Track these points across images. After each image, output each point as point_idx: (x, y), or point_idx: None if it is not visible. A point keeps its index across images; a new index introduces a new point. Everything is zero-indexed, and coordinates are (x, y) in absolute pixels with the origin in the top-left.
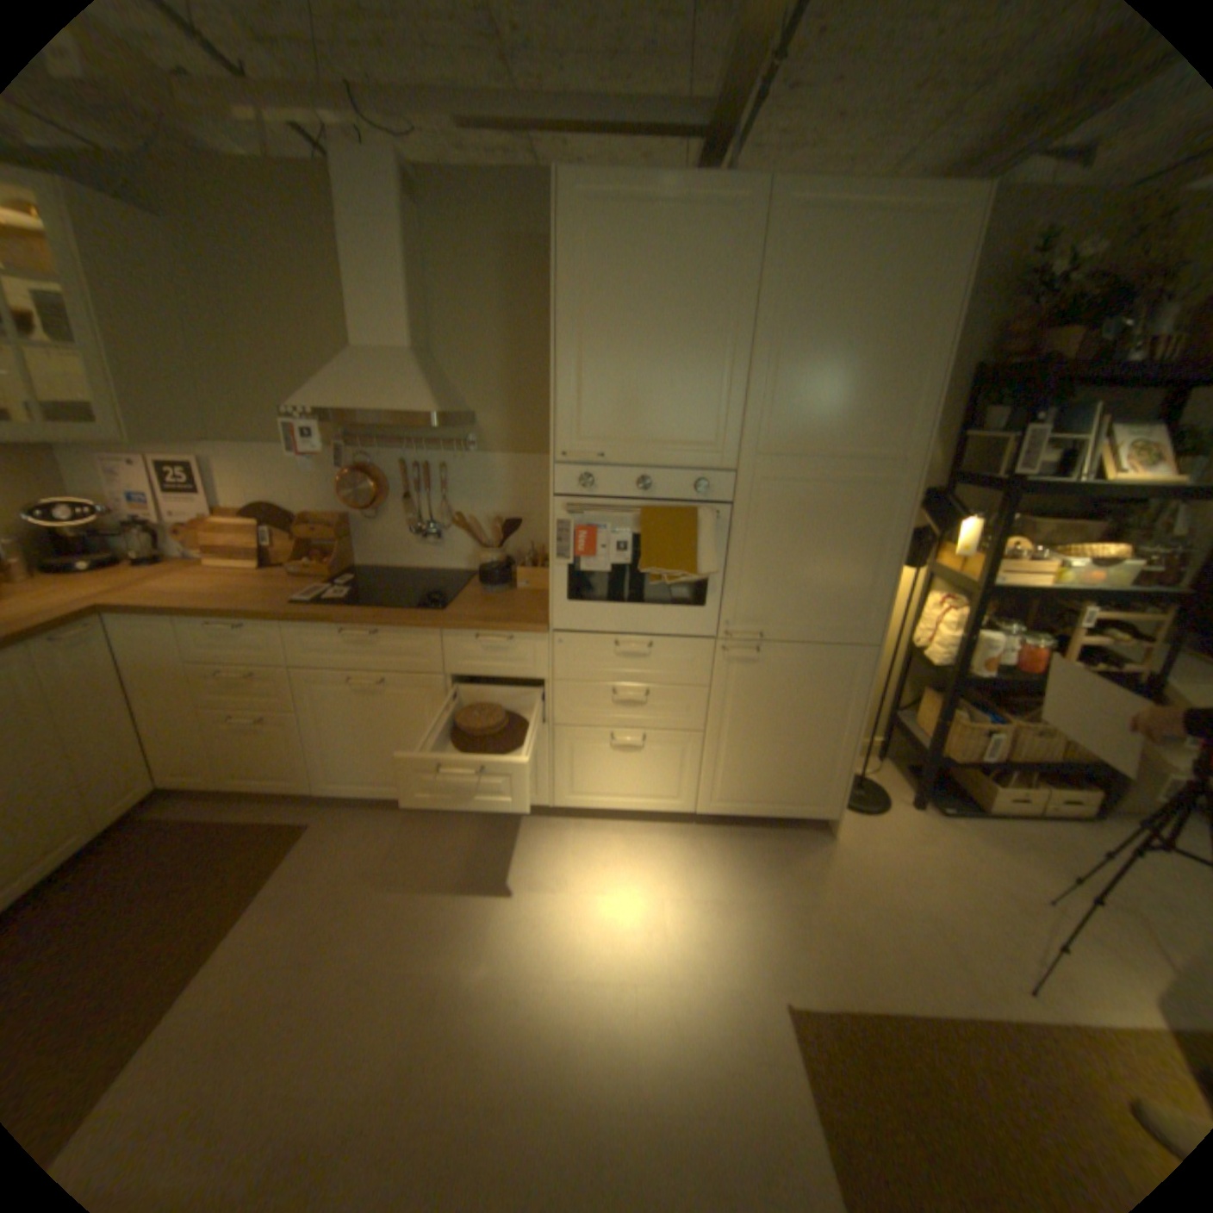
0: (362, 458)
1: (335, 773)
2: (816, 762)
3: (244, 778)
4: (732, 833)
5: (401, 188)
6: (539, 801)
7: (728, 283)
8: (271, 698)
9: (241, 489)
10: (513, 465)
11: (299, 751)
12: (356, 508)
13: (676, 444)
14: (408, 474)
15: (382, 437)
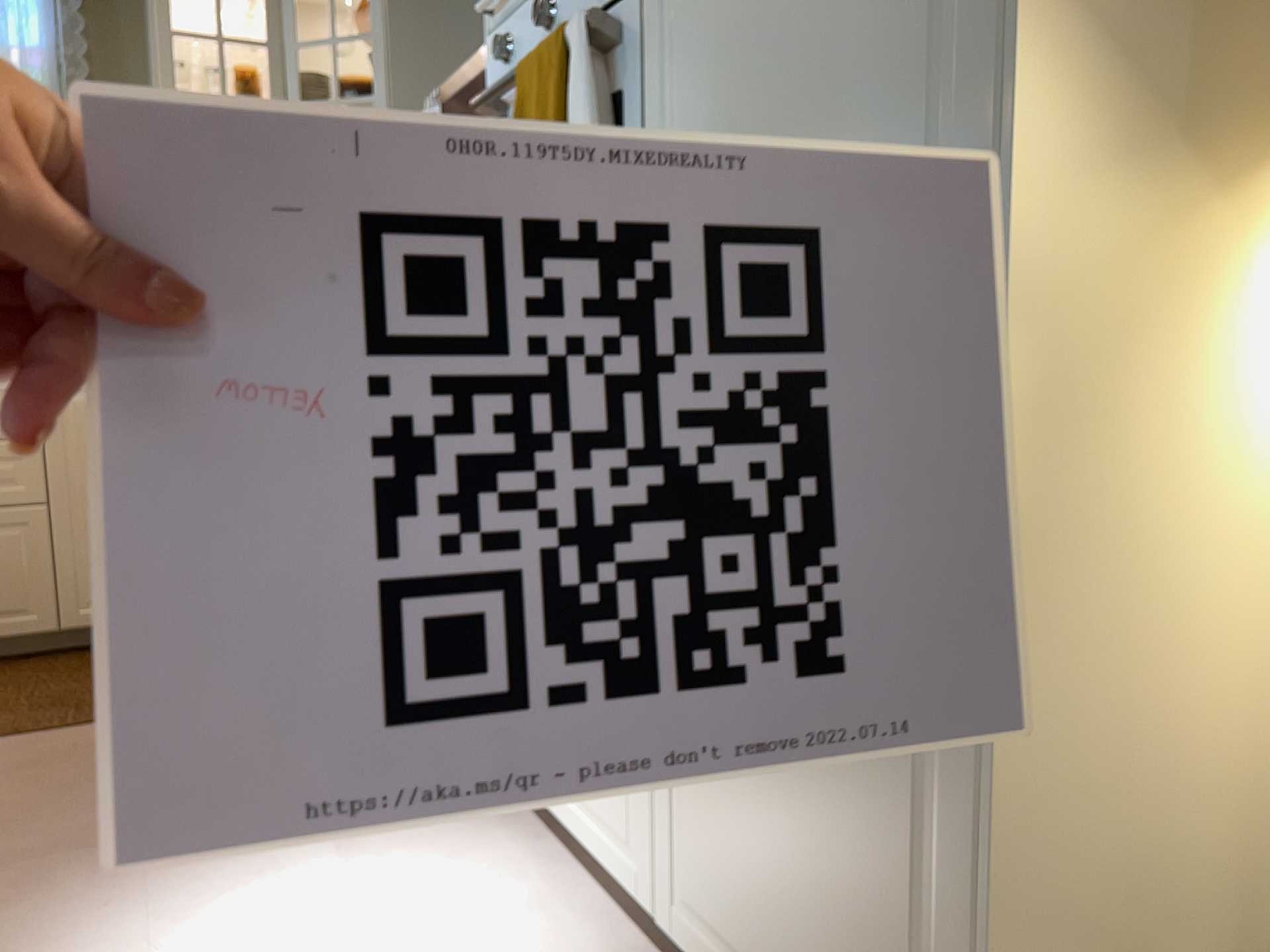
0: None
1: None
2: (889, 909)
3: None
4: None
5: None
6: None
7: None
8: None
9: None
10: None
11: None
12: None
13: None
14: None
15: None
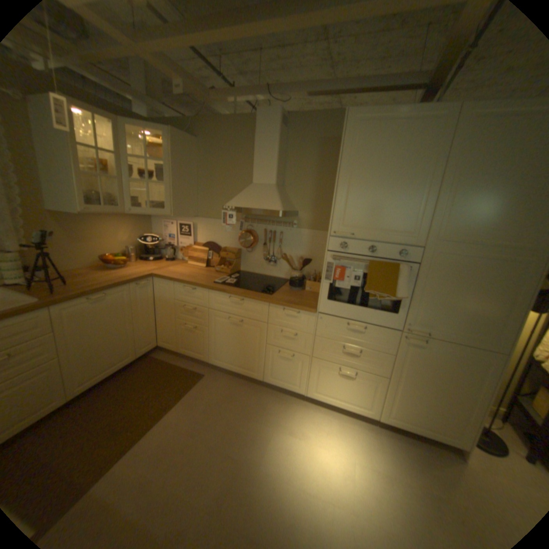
0: (250, 227)
1: (218, 356)
2: (458, 413)
3: (186, 349)
4: (400, 438)
5: (282, 121)
6: (300, 391)
7: (430, 154)
8: (200, 319)
9: (205, 236)
10: (311, 235)
11: (206, 343)
12: (244, 247)
13: (392, 231)
14: (266, 235)
15: (259, 219)
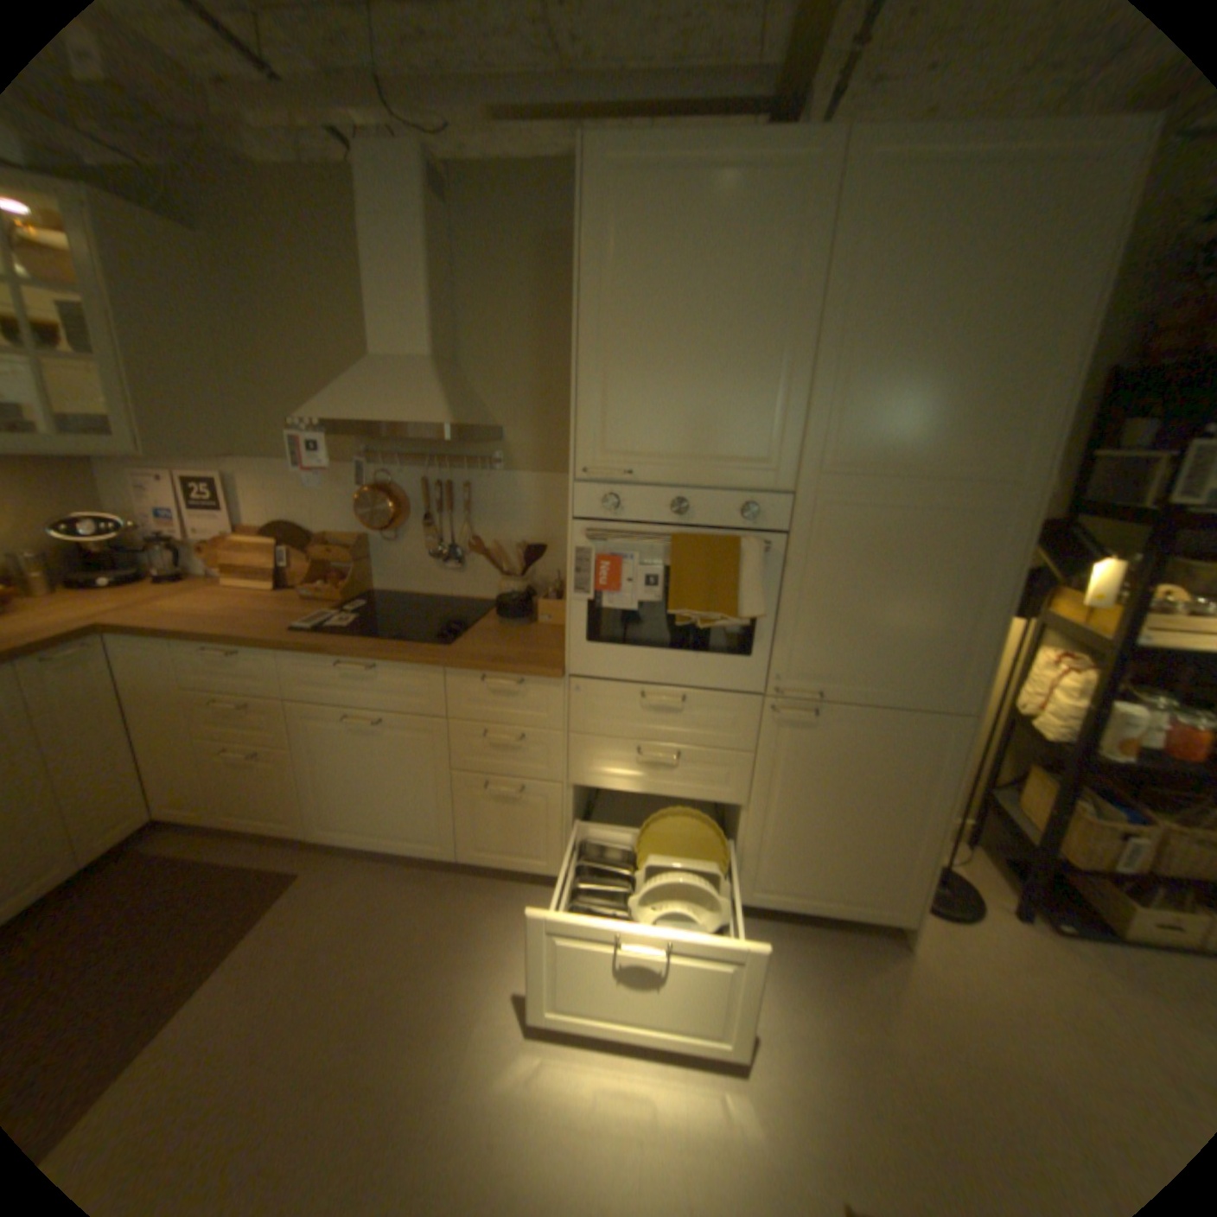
0: (384, 476)
1: (330, 818)
2: (890, 856)
3: (238, 816)
4: (781, 932)
5: (428, 183)
6: (551, 871)
7: (790, 261)
8: (266, 732)
9: (264, 506)
10: (542, 485)
11: (293, 791)
12: (376, 528)
13: (721, 459)
14: (431, 492)
15: (405, 453)
